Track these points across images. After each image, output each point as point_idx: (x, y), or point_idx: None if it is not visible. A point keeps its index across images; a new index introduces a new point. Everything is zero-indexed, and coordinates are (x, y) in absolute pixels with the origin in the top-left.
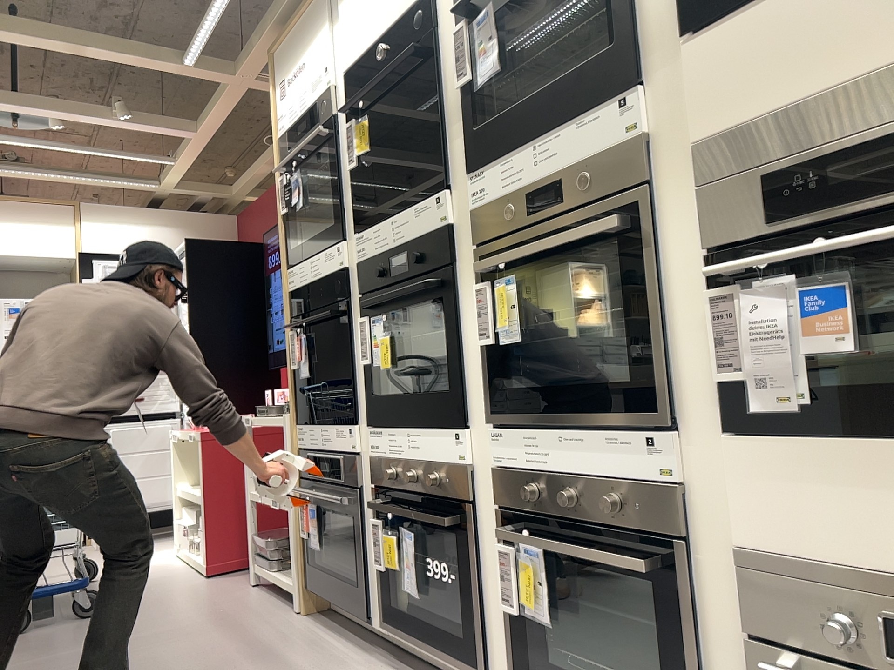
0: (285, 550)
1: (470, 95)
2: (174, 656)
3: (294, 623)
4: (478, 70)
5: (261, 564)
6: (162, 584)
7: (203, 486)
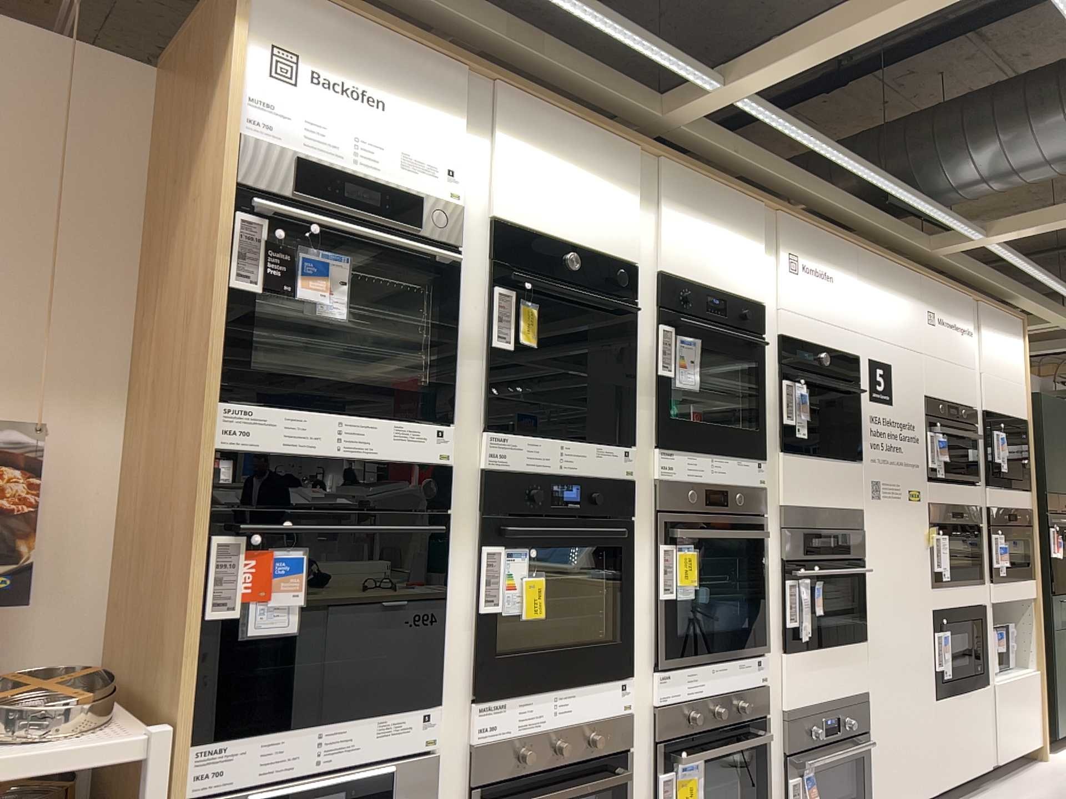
0: None
1: (662, 387)
2: None
3: None
4: (673, 375)
5: None
6: None
7: None
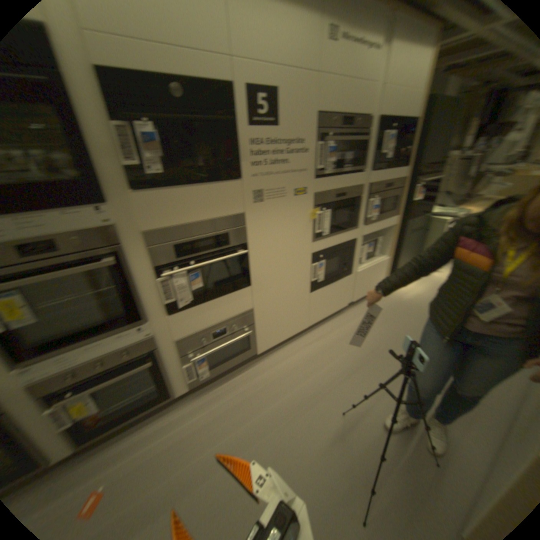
0: None
1: None
2: None
3: None
4: None
5: None
6: None
7: None
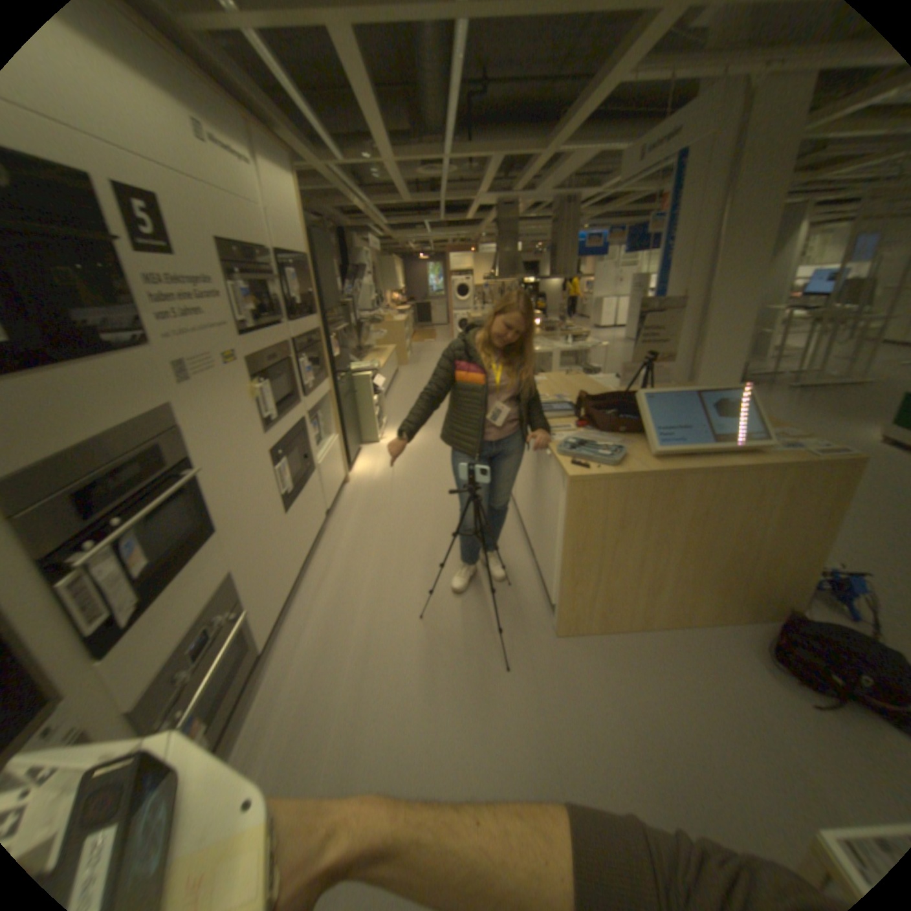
0: None
1: None
2: None
3: None
4: None
5: None
6: None
7: None
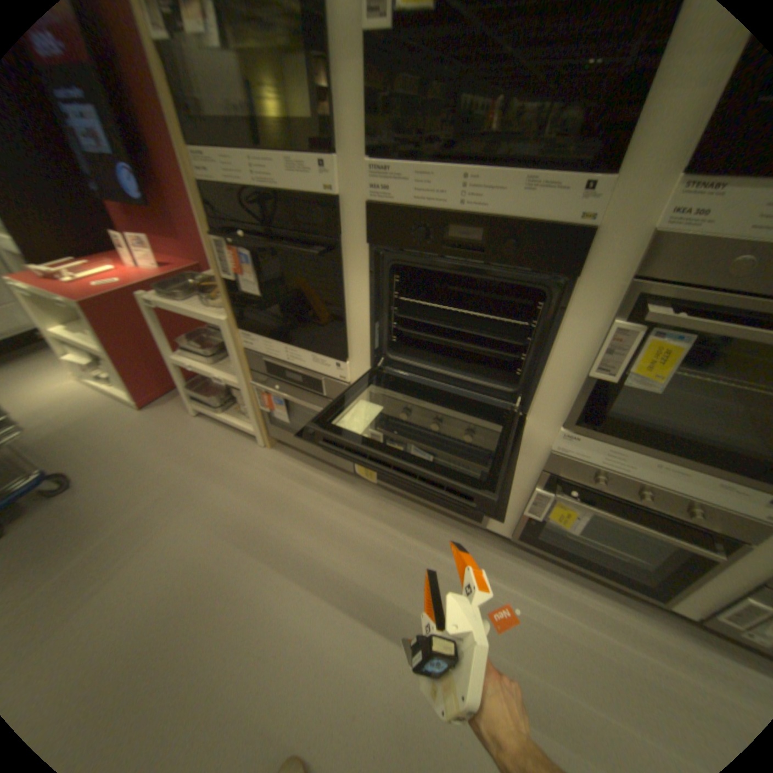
0: (225, 397)
1: None
2: (204, 527)
3: (271, 460)
4: None
5: (196, 400)
6: (103, 428)
7: (96, 341)
